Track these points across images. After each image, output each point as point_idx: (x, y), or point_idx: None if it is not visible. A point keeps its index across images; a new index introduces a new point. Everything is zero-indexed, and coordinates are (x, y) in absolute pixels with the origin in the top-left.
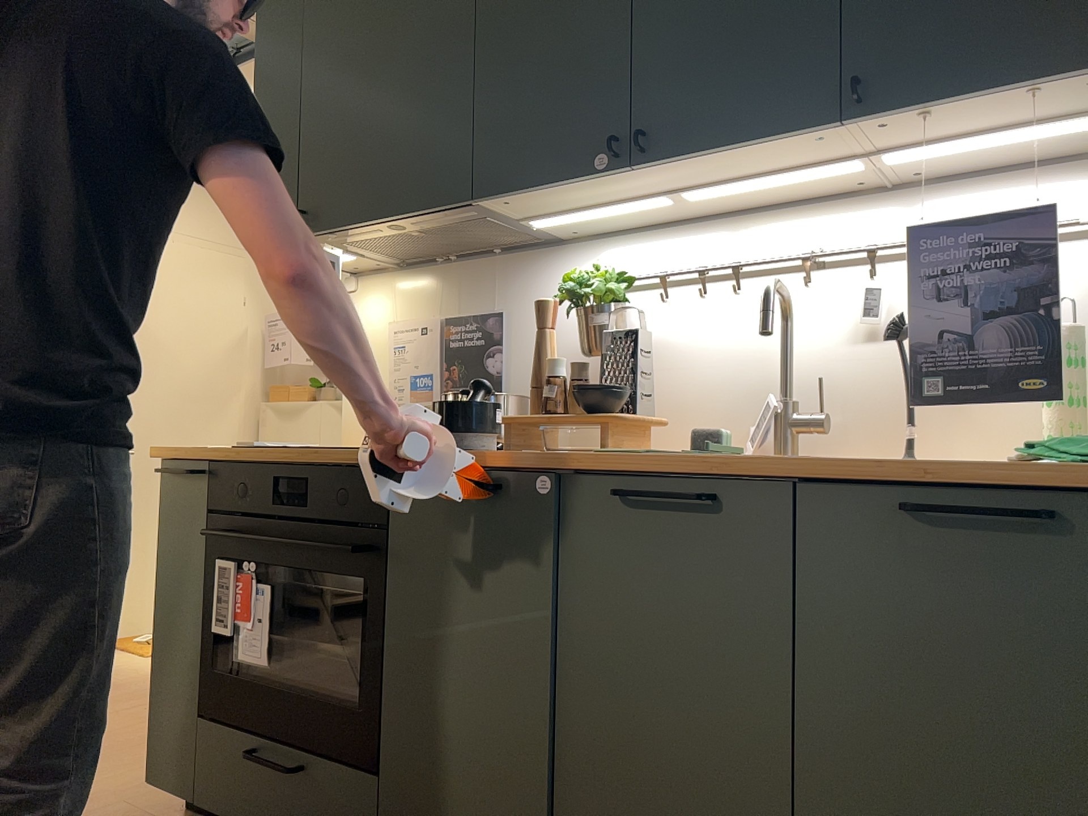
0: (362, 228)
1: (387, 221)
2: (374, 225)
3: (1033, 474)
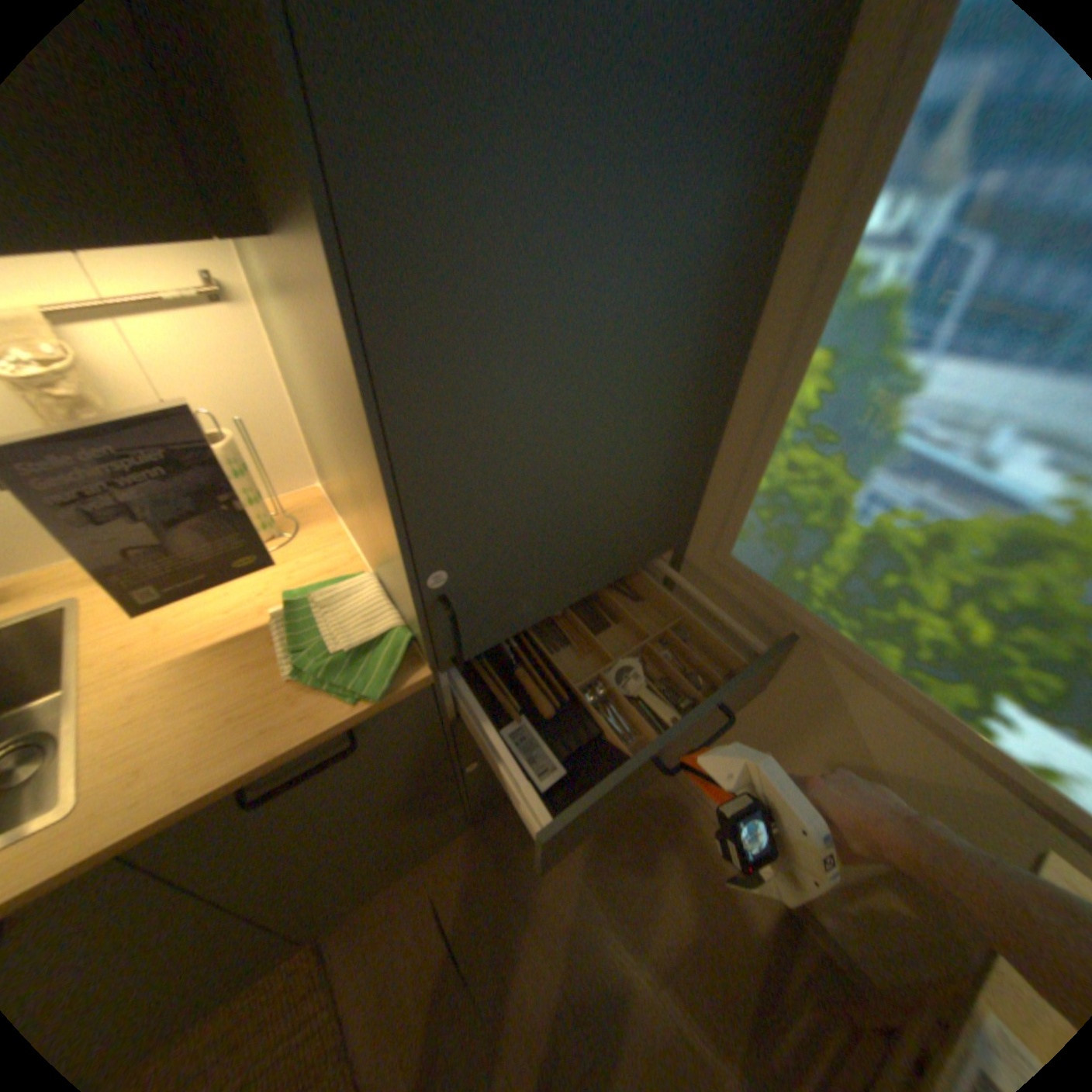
0: None
1: None
2: None
3: (331, 737)
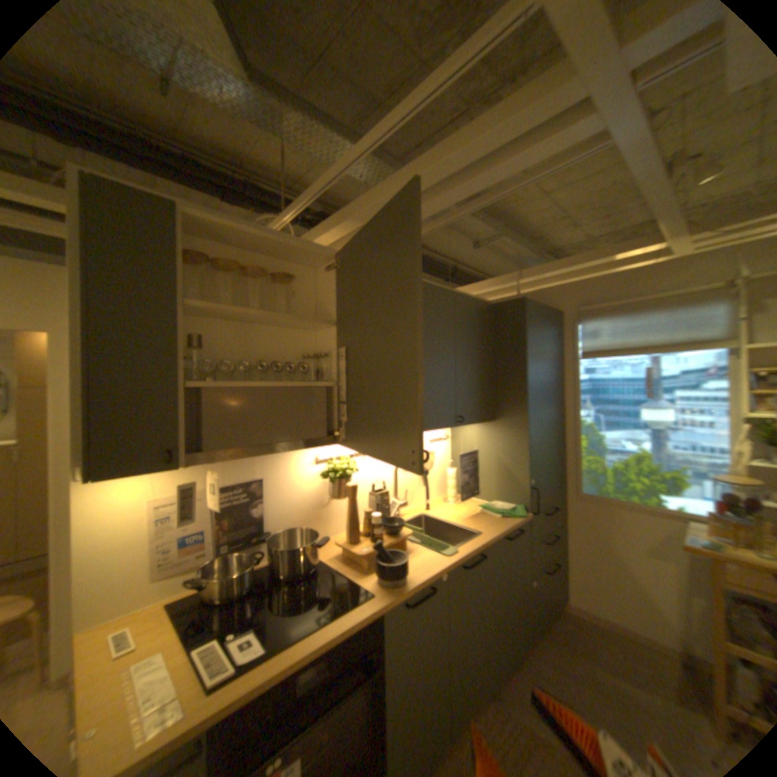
0: (251, 457)
1: (278, 453)
2: (264, 455)
3: (521, 524)
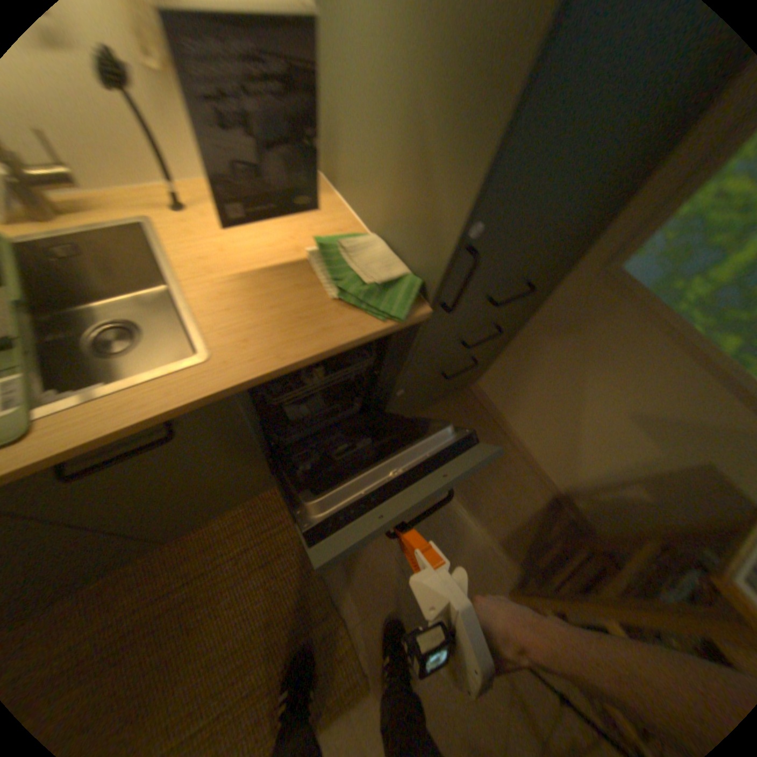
0: None
1: None
2: None
3: (372, 340)
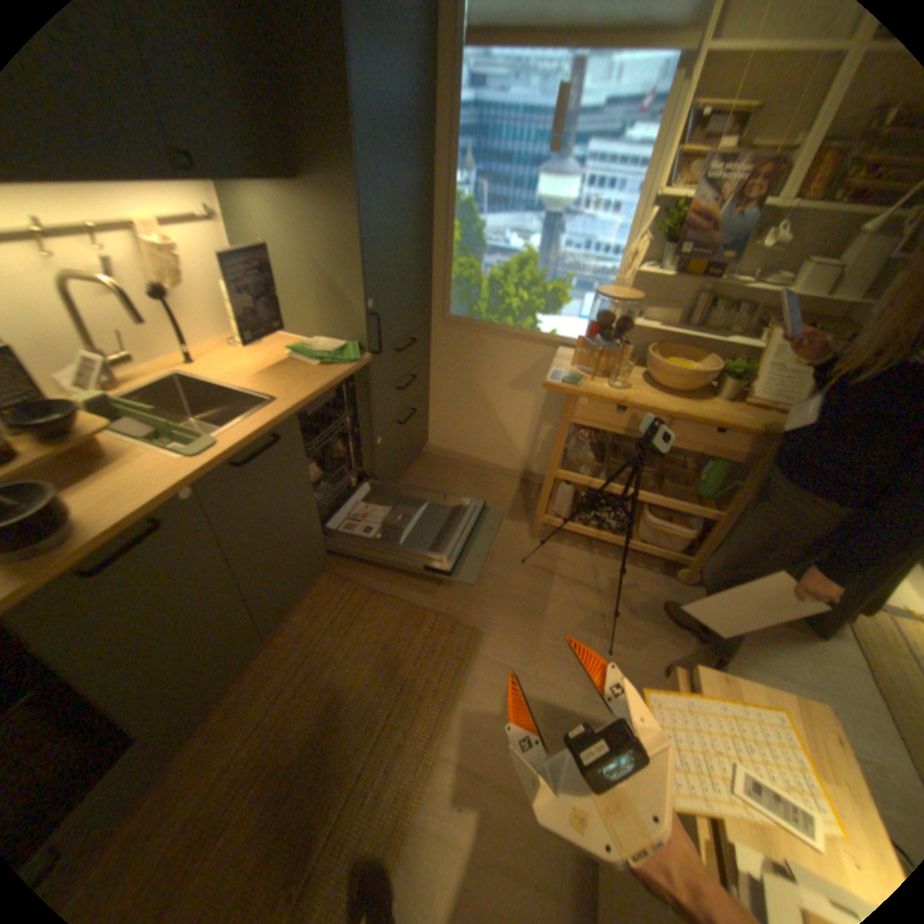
0: None
1: None
2: None
3: (349, 374)
